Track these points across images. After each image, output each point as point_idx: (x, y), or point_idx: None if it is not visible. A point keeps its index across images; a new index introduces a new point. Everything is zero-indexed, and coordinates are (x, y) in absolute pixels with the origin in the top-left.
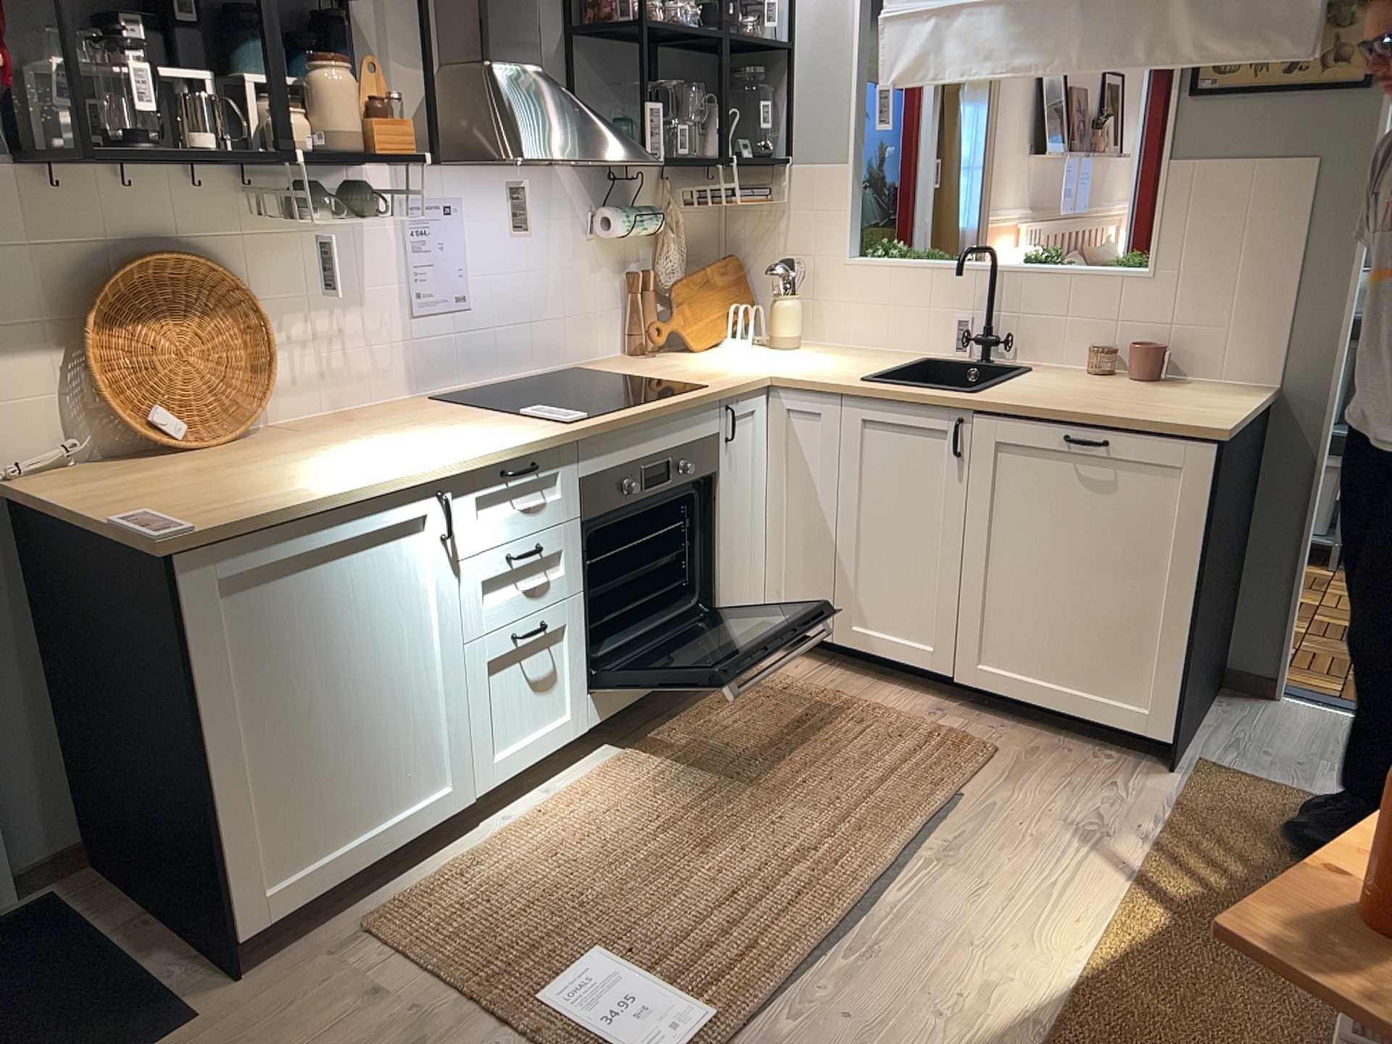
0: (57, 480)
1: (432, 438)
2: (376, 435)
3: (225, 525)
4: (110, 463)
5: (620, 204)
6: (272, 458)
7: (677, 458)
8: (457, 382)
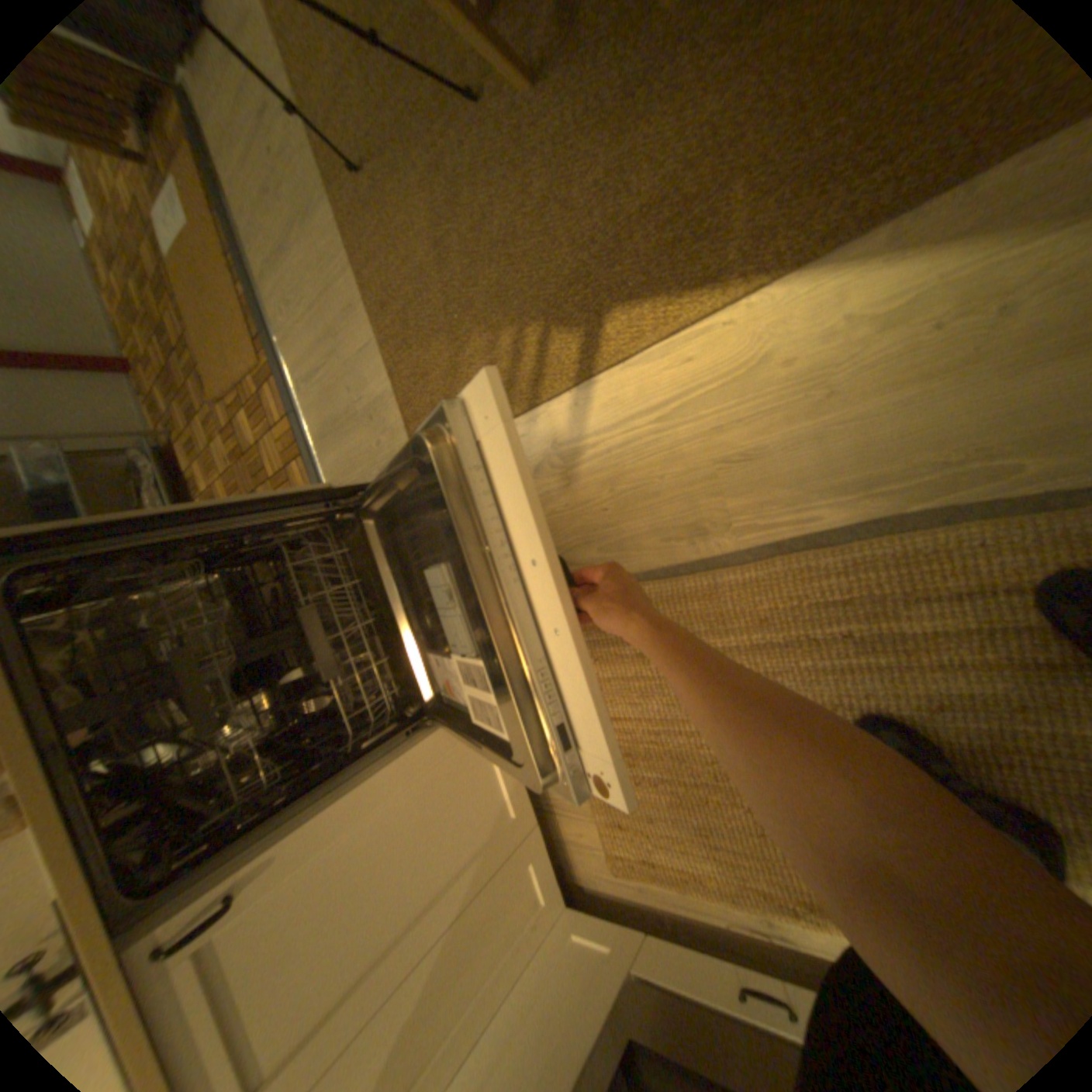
0: None
1: None
2: None
3: None
4: None
5: None
6: None
7: None
8: None
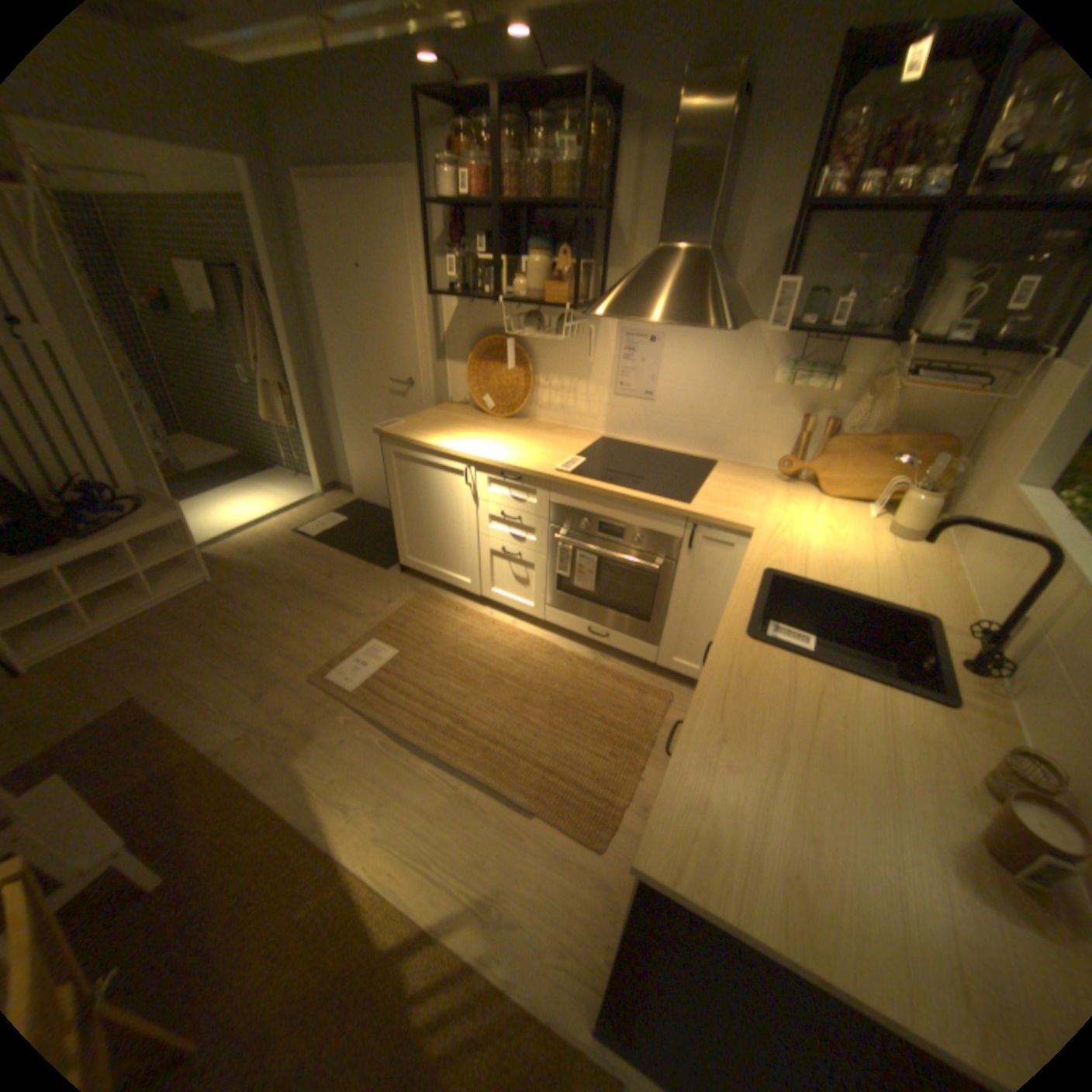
0: (451, 407)
1: (520, 447)
2: (524, 437)
3: (391, 434)
4: (475, 409)
5: (826, 360)
6: (480, 427)
7: (637, 533)
8: (635, 437)
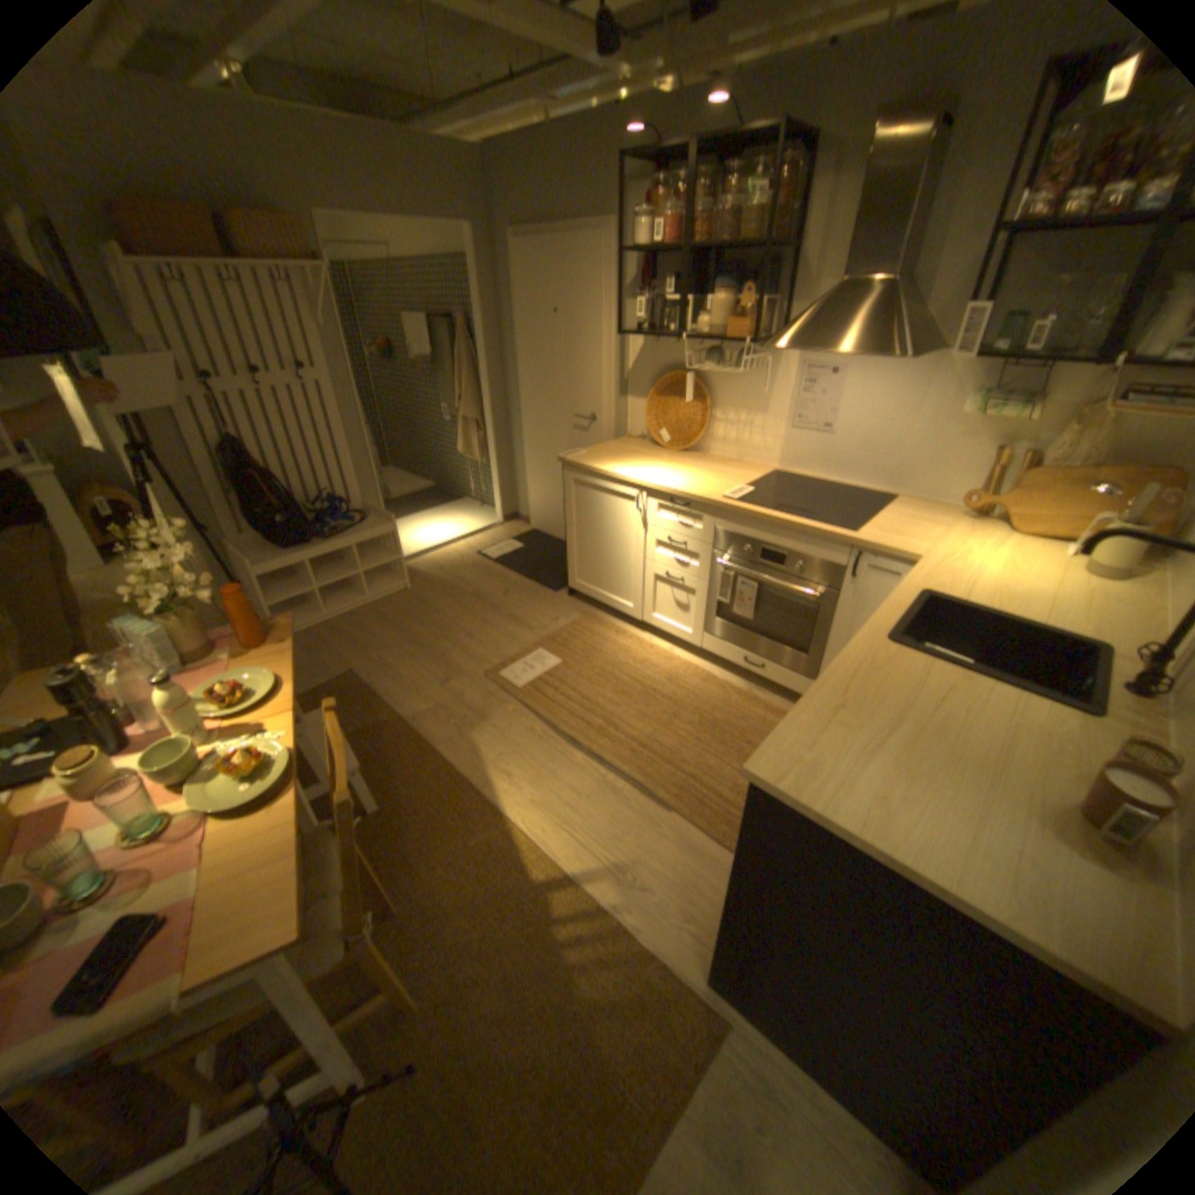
0: (628, 441)
1: (690, 476)
2: (695, 468)
3: (572, 462)
4: (650, 443)
5: (1027, 388)
6: (654, 459)
7: (800, 561)
8: (810, 471)
